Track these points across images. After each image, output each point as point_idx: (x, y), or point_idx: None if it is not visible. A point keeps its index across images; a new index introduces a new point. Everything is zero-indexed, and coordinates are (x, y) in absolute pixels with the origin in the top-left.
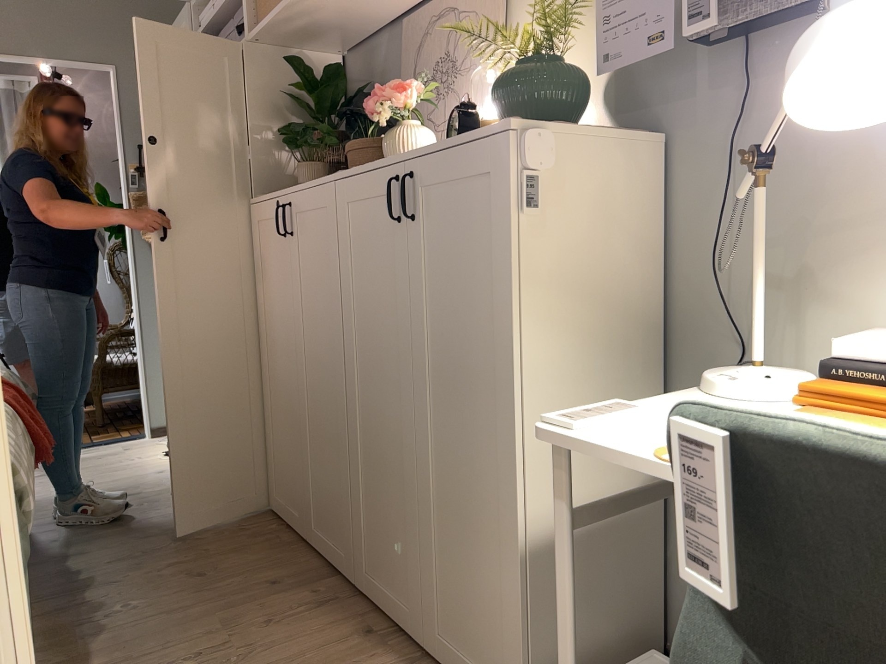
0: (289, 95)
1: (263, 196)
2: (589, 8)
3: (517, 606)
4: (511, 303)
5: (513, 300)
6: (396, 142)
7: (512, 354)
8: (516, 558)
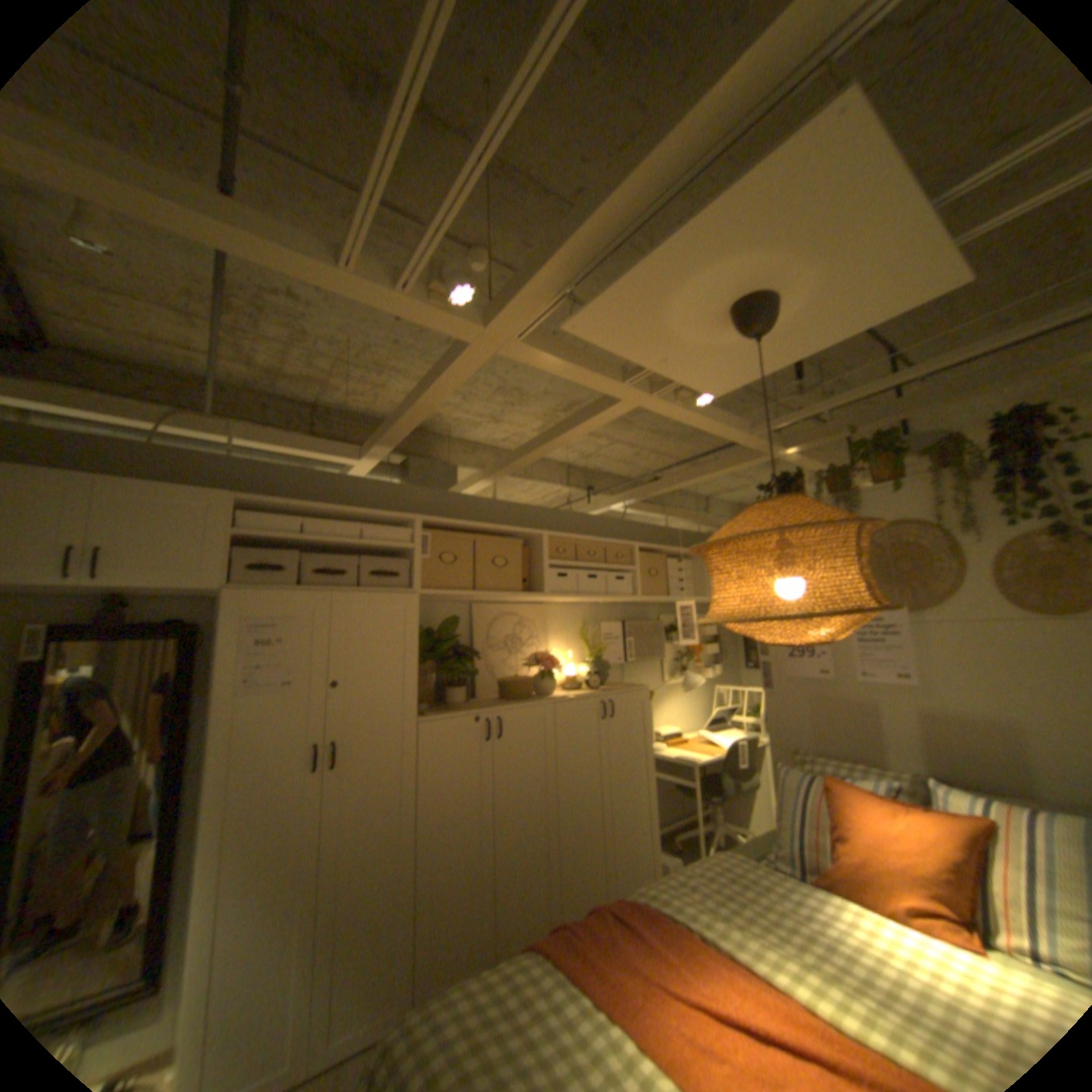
0: (422, 634)
1: (435, 713)
2: (602, 644)
3: (656, 839)
4: (650, 739)
5: (651, 737)
6: (554, 682)
7: (651, 754)
8: (655, 821)
